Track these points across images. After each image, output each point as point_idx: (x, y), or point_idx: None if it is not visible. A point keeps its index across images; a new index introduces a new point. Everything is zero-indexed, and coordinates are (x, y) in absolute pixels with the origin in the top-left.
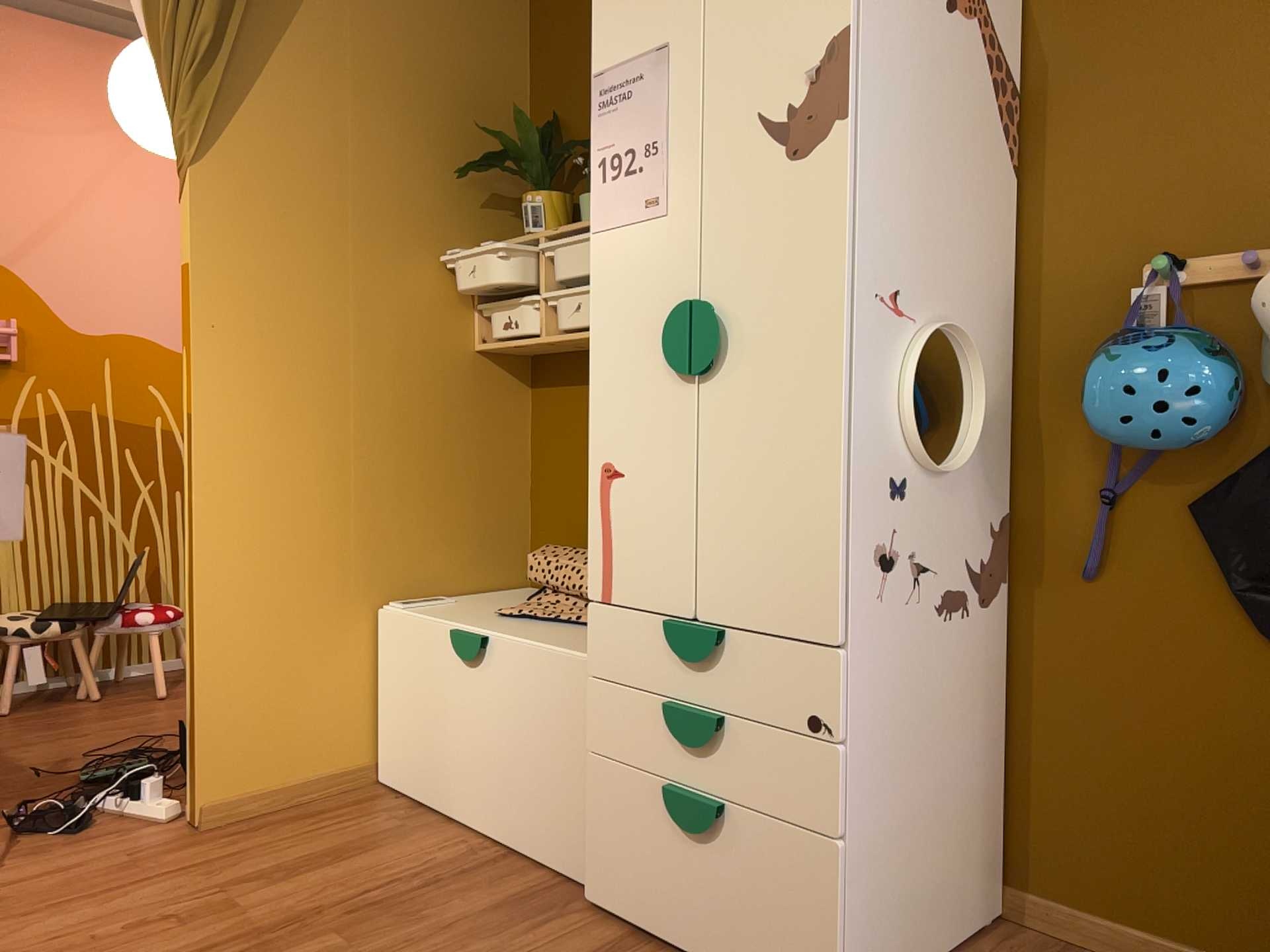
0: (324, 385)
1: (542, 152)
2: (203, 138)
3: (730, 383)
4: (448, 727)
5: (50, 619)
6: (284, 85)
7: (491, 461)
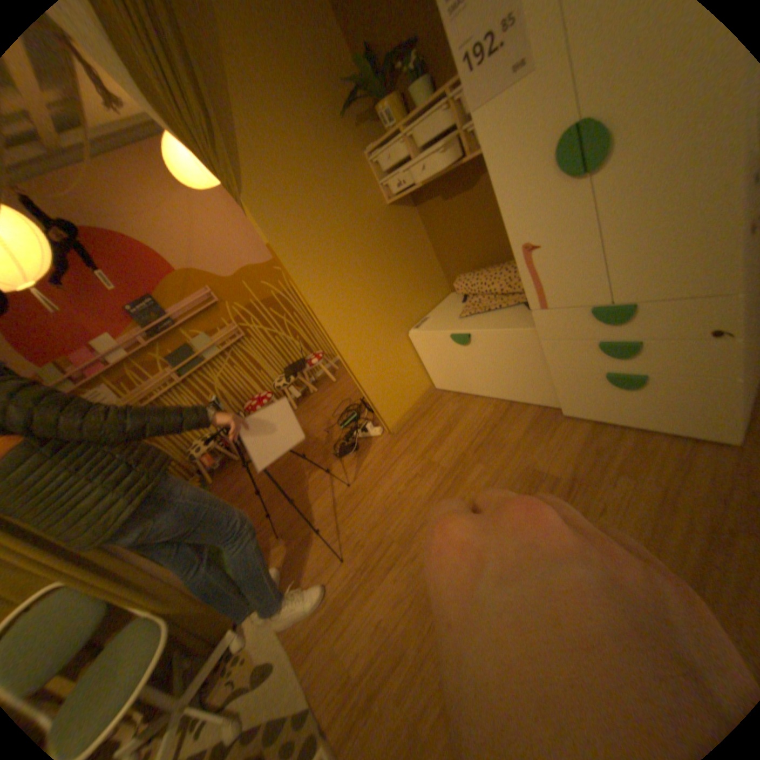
0: (344, 260)
1: (373, 70)
2: (234, 176)
3: (619, 166)
4: (463, 366)
5: (288, 376)
6: (243, 119)
7: (416, 249)
